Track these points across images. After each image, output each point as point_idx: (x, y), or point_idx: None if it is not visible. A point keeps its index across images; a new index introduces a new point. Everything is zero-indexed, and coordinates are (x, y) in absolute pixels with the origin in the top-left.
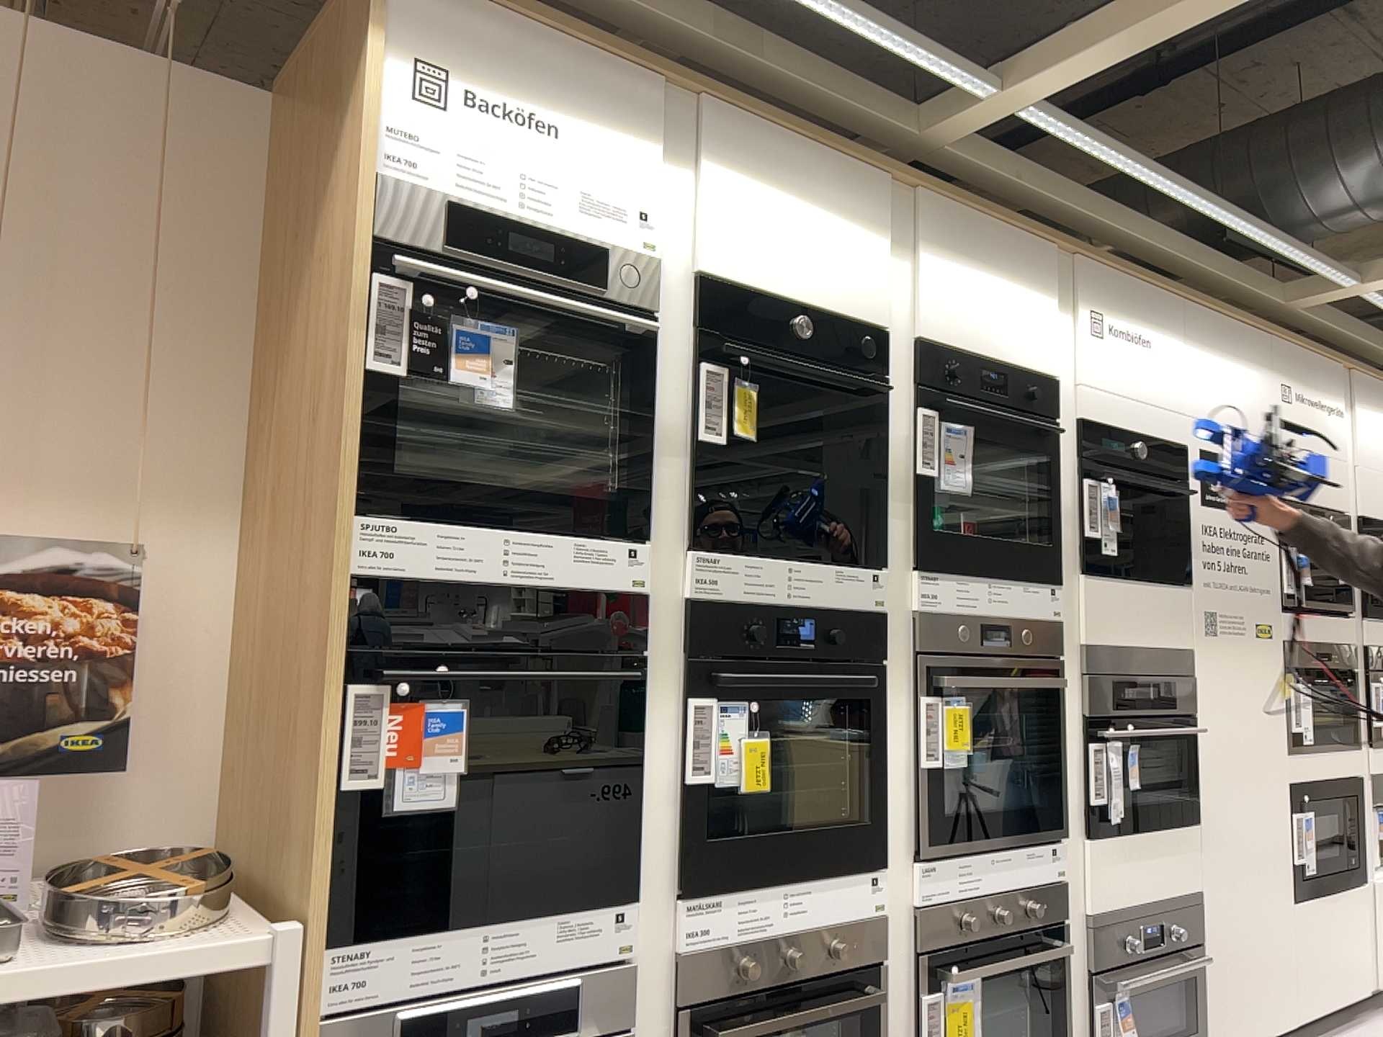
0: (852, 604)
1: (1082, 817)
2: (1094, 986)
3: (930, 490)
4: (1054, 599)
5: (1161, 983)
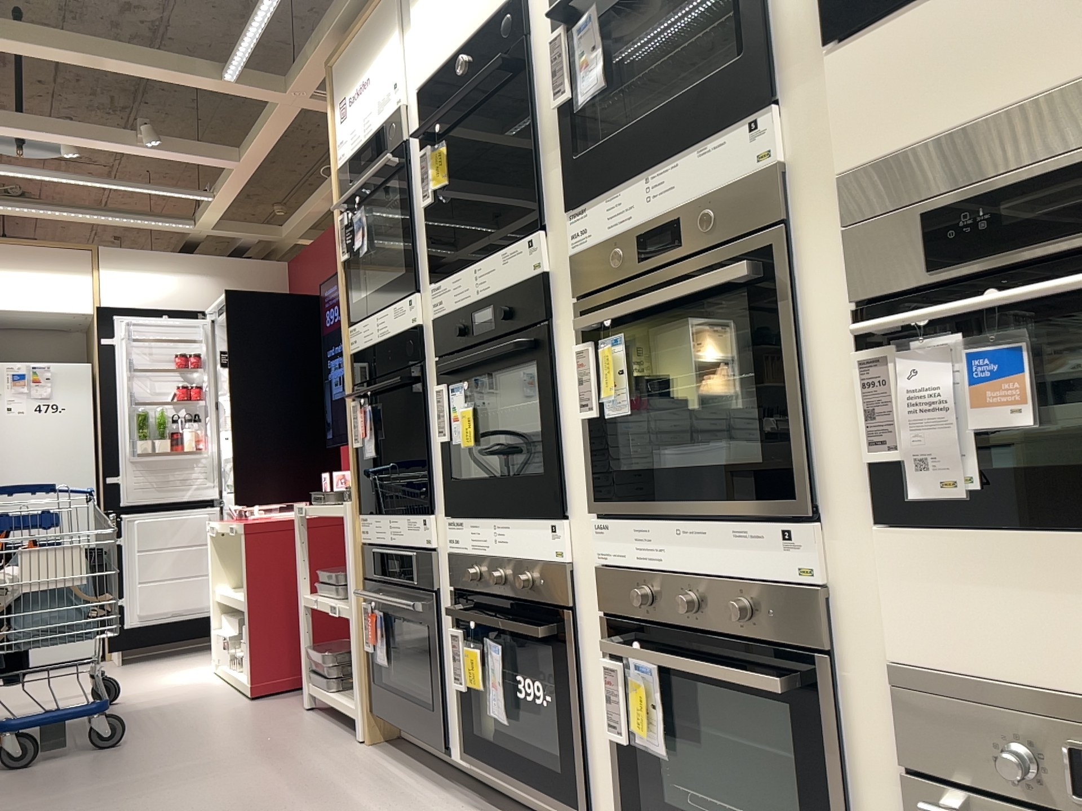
0: (513, 276)
1: (872, 487)
2: (909, 798)
3: (569, 116)
4: (755, 136)
5: None
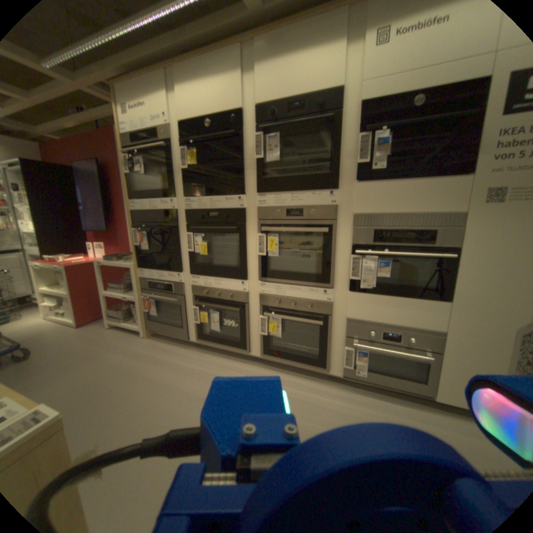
0: (230, 206)
1: (347, 282)
2: (346, 341)
3: (261, 162)
4: (331, 195)
5: (395, 357)
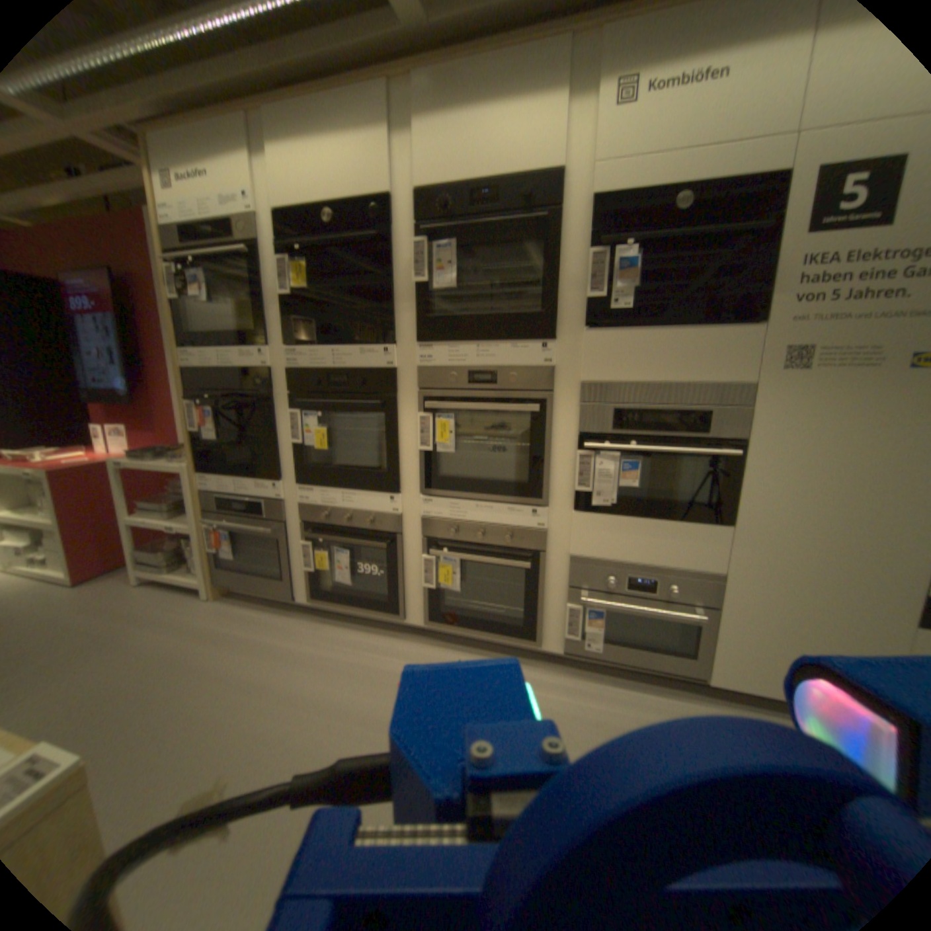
0: (369, 363)
1: (571, 496)
2: (568, 594)
3: (425, 289)
4: (545, 349)
5: (648, 616)
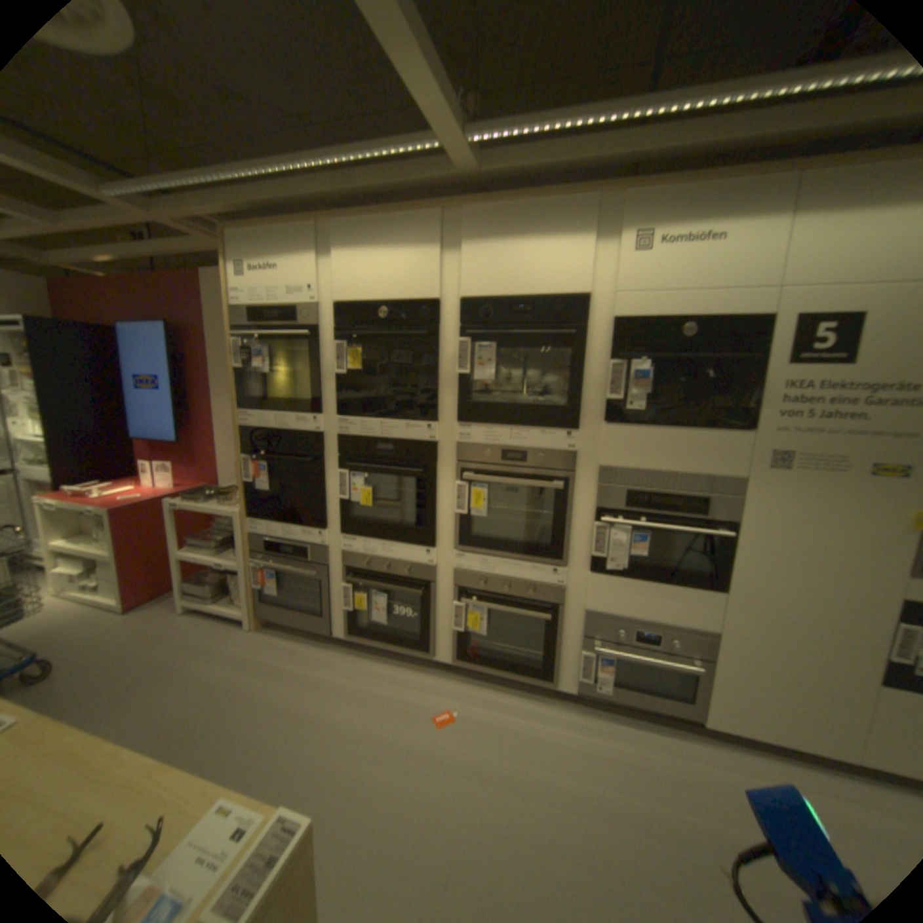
0: (414, 439)
1: (588, 561)
2: (583, 645)
3: (466, 382)
4: (569, 439)
5: (653, 668)
